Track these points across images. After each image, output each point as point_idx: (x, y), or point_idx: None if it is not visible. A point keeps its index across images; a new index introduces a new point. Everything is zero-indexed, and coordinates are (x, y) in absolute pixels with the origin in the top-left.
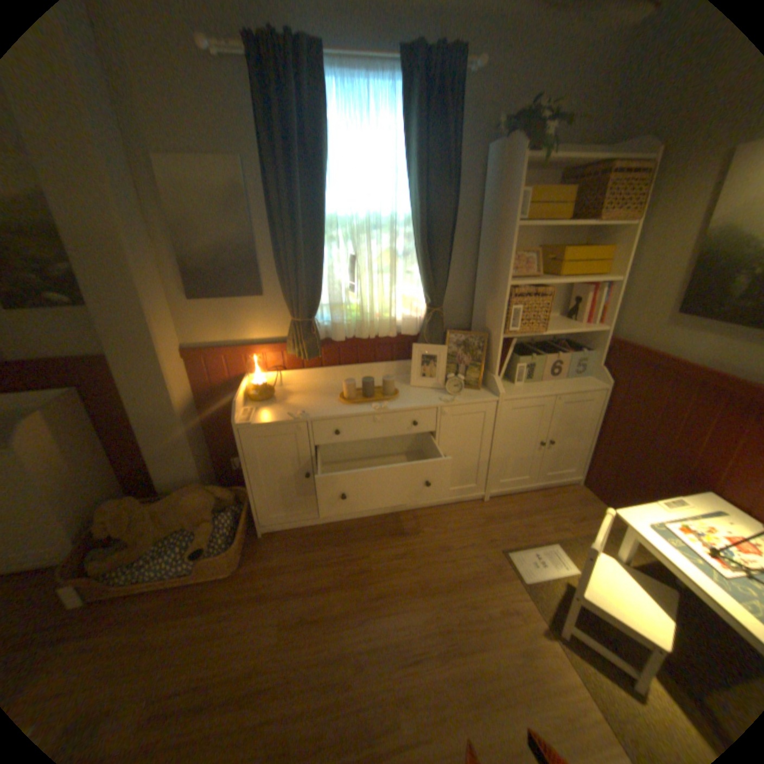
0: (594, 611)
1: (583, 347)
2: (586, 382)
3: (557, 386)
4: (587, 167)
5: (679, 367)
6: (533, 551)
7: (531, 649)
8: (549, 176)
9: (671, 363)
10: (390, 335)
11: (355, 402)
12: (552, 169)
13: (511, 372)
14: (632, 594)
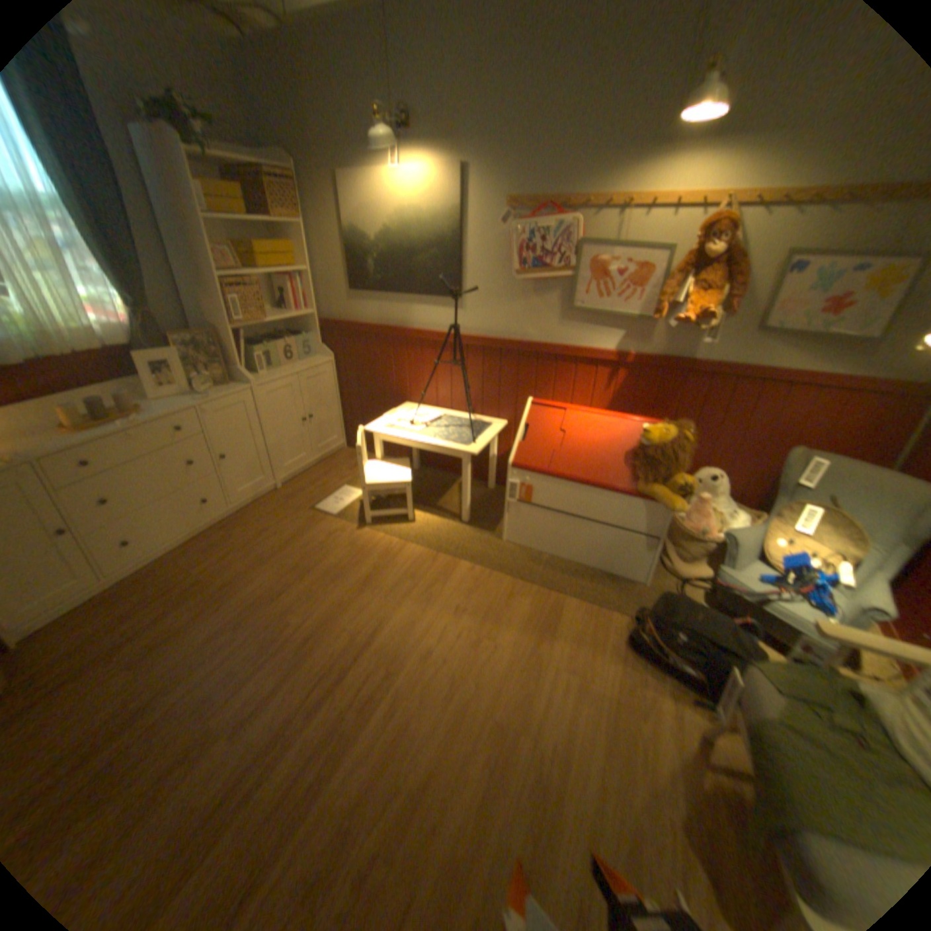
0: (373, 489)
1: (301, 333)
2: (314, 360)
3: (294, 367)
4: (239, 168)
5: (362, 329)
6: (329, 497)
7: (351, 539)
8: (206, 171)
9: (358, 328)
10: (93, 346)
11: (88, 426)
12: (207, 165)
13: (250, 364)
14: (387, 470)
